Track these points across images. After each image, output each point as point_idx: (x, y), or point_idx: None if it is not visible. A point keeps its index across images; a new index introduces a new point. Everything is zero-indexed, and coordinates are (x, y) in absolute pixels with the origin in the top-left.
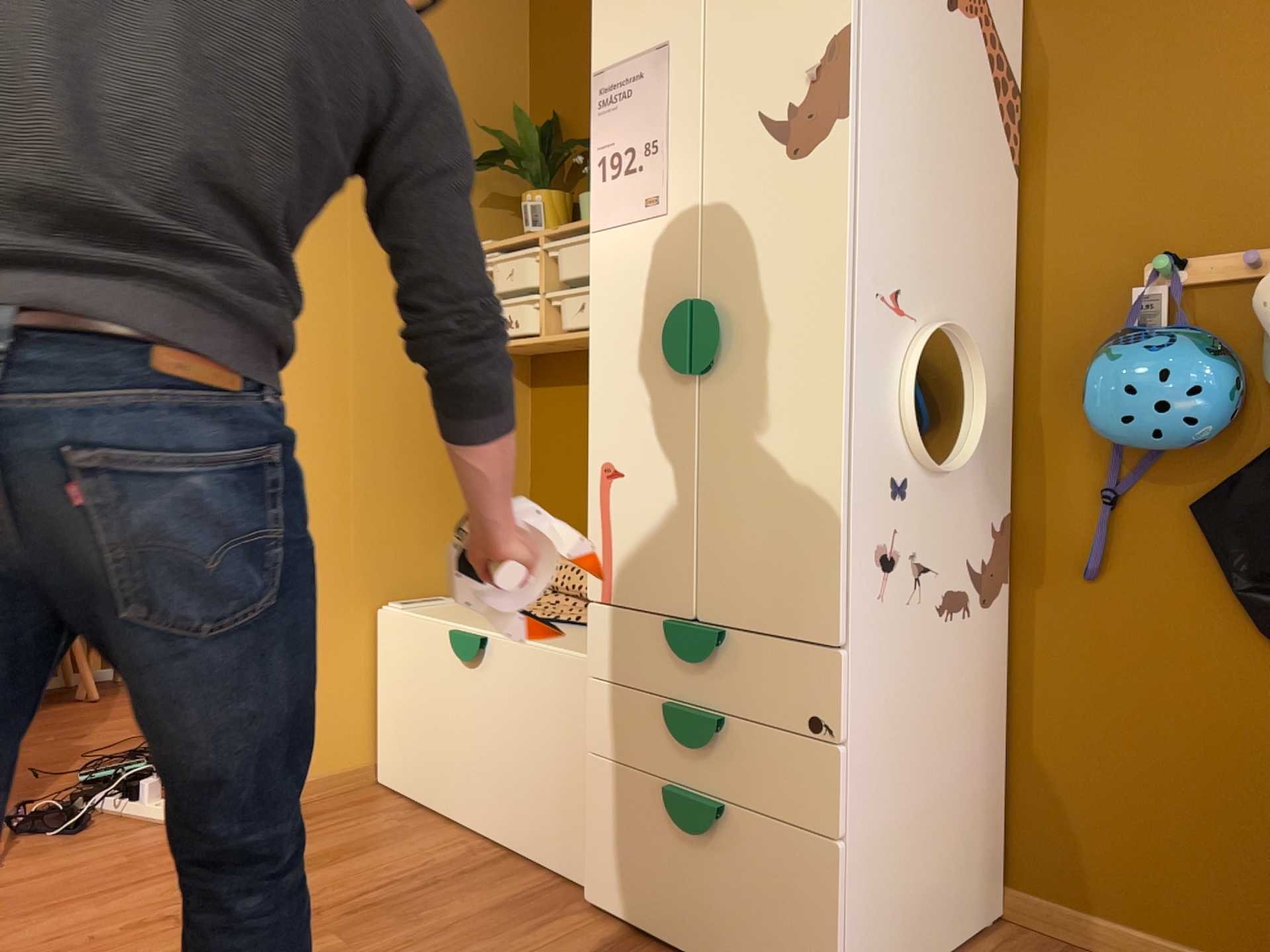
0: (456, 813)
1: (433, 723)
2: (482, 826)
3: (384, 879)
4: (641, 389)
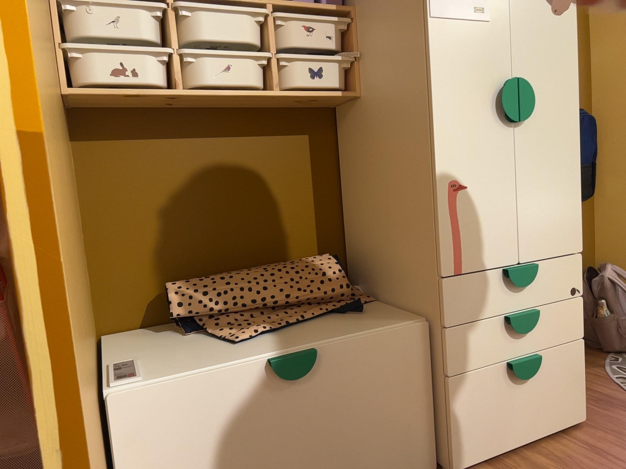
0: None
1: (240, 464)
2: None
3: None
4: (477, 131)
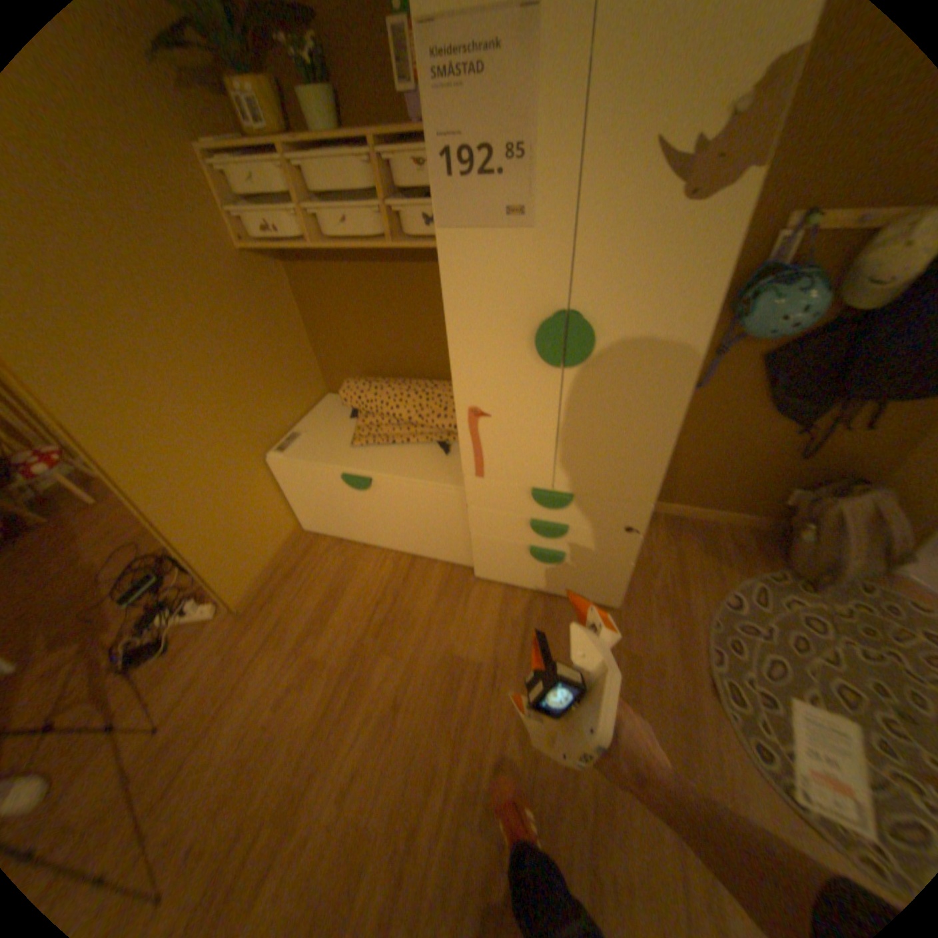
0: (371, 543)
1: (340, 511)
2: (391, 547)
3: (371, 603)
4: (505, 367)
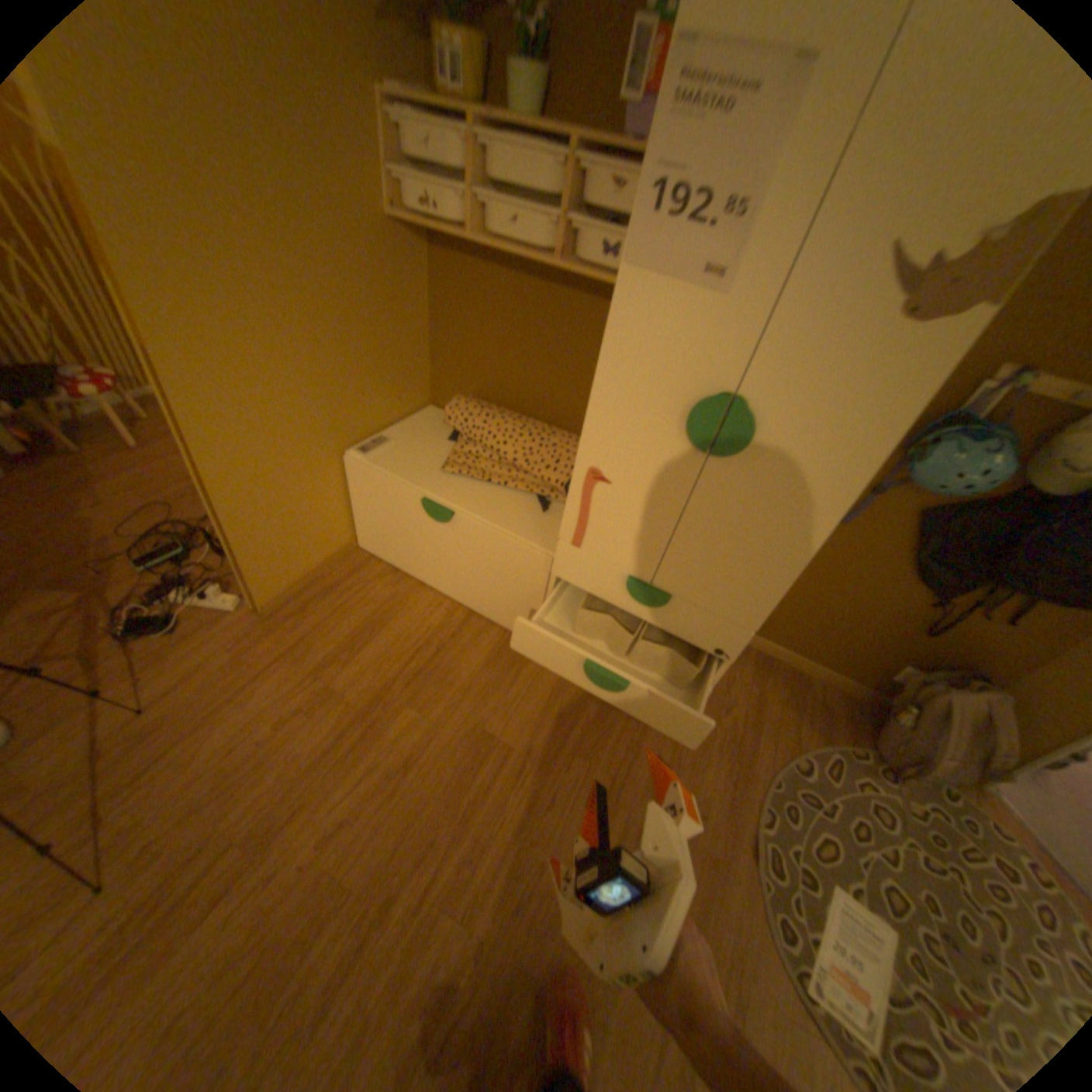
0: (429, 583)
1: (407, 538)
2: (450, 594)
3: (412, 648)
4: (645, 436)
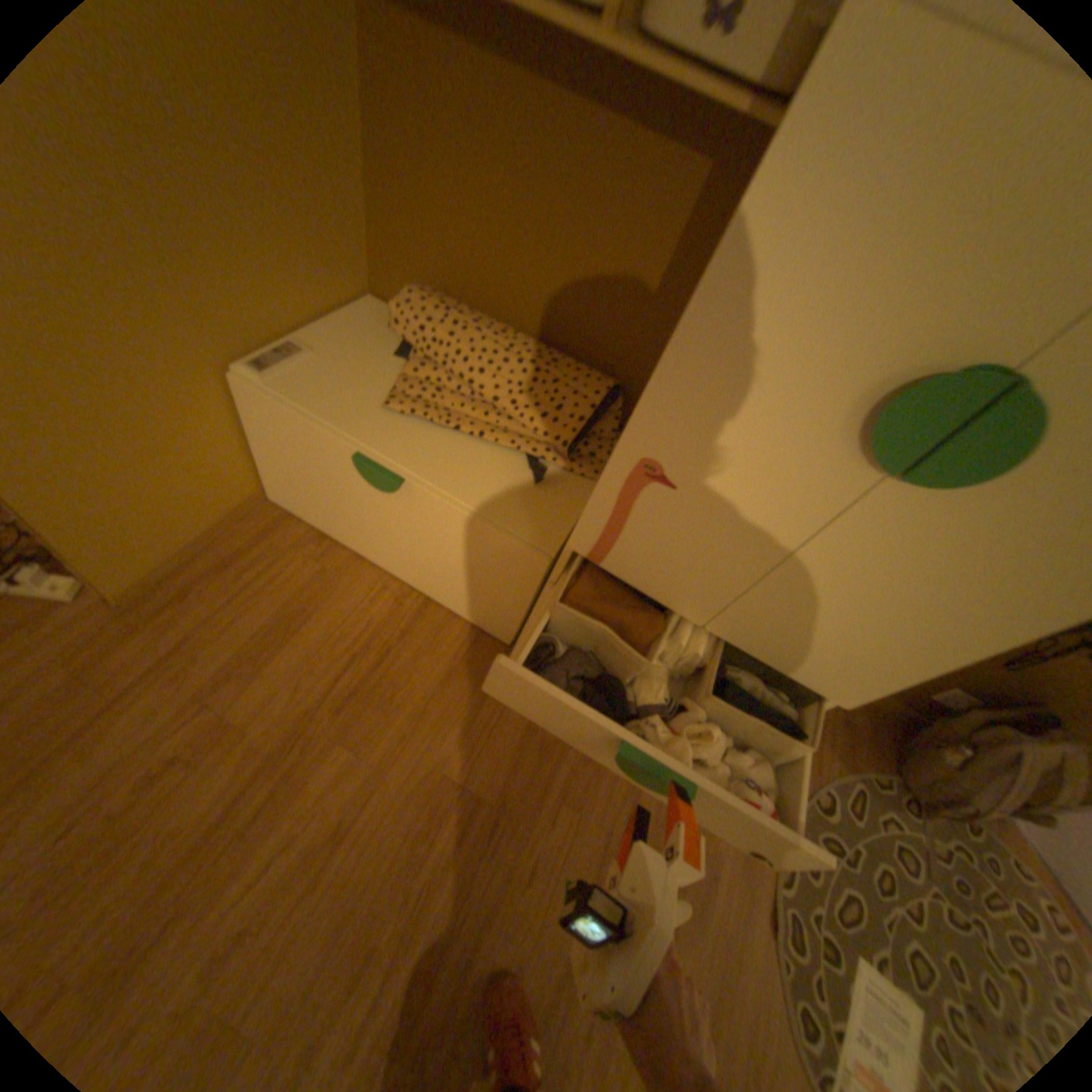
0: (370, 556)
1: (335, 498)
2: (398, 574)
3: (345, 652)
4: (774, 420)
